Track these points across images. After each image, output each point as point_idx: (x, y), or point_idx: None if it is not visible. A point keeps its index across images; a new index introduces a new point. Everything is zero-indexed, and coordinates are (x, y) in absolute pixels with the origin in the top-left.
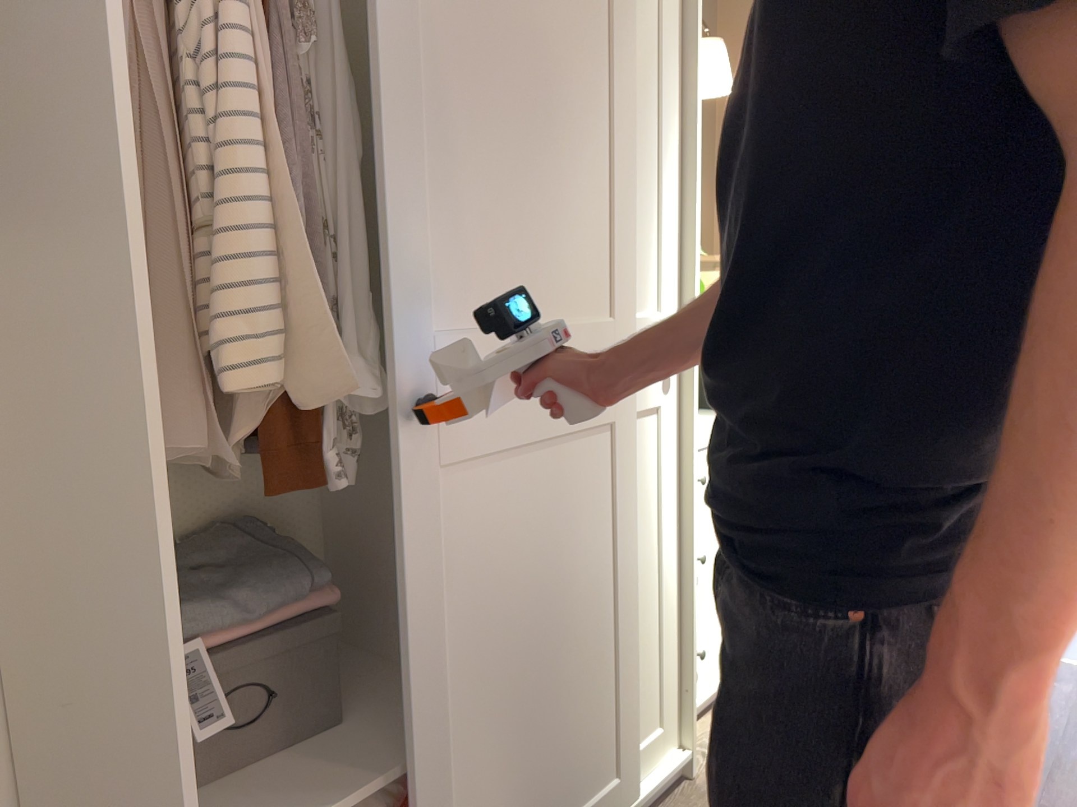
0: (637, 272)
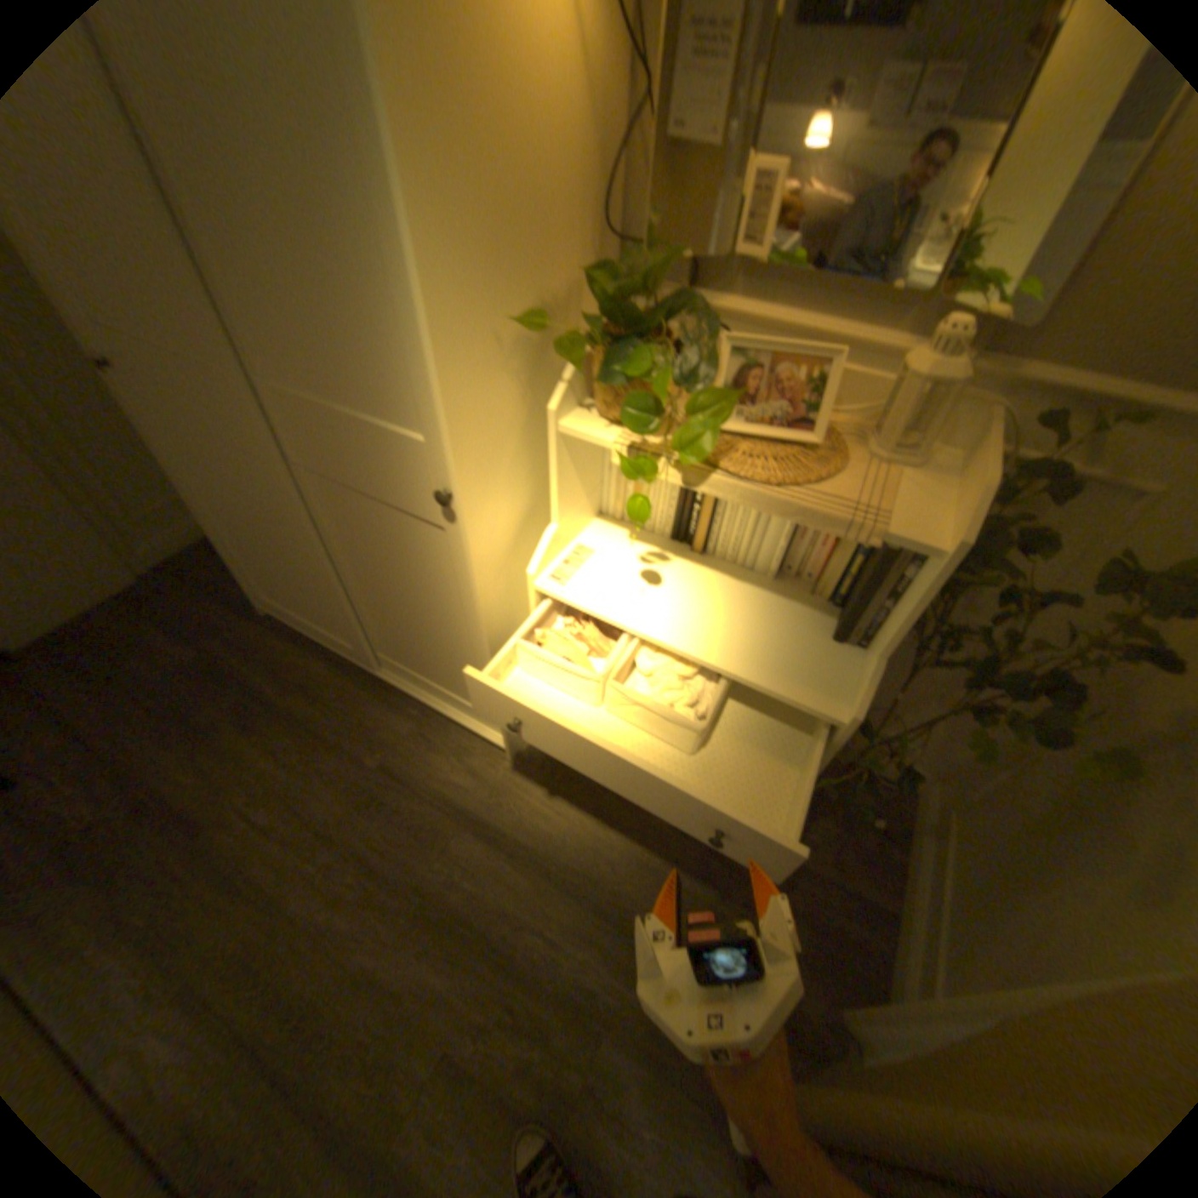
0: (379, 367)
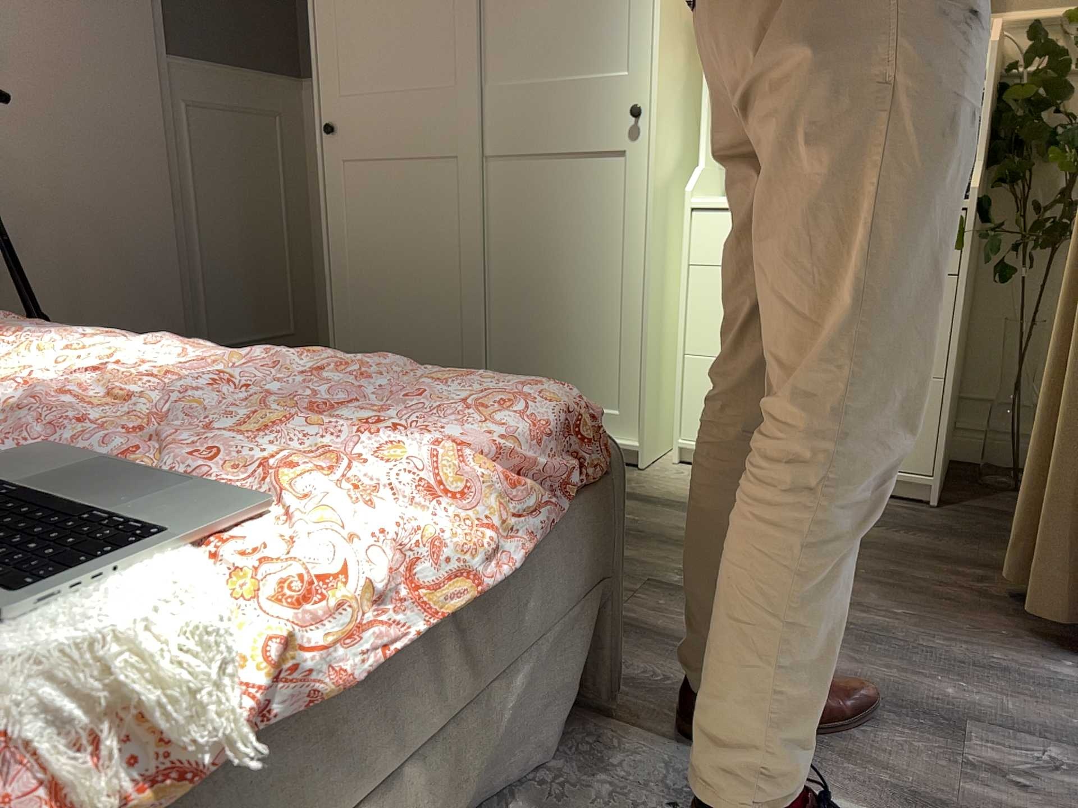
0: (605, 32)
